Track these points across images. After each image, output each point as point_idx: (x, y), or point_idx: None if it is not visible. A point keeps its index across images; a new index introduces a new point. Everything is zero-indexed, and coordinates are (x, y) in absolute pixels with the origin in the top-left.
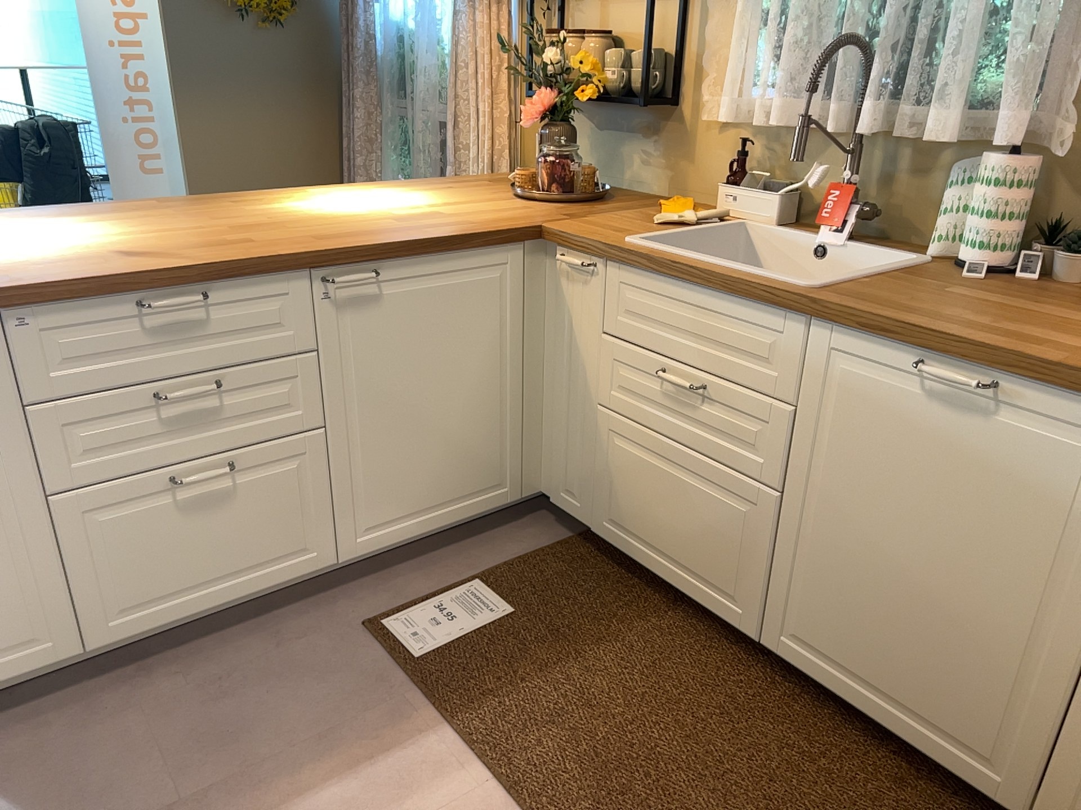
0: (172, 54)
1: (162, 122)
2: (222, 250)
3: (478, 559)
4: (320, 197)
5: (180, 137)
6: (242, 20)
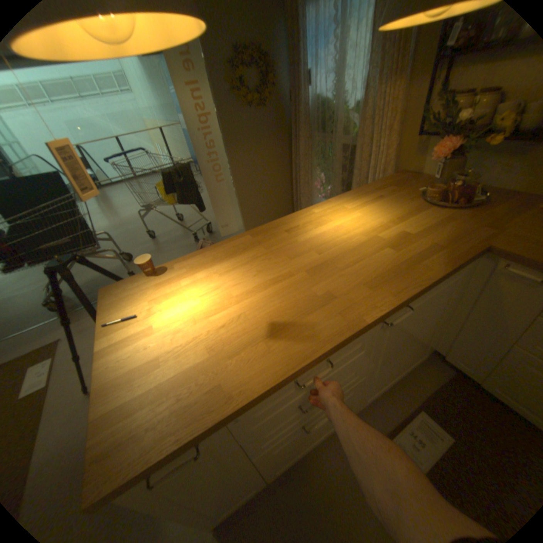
0: (221, 130)
1: (219, 159)
2: (325, 316)
3: (416, 393)
4: (324, 219)
5: (228, 166)
6: (247, 106)
